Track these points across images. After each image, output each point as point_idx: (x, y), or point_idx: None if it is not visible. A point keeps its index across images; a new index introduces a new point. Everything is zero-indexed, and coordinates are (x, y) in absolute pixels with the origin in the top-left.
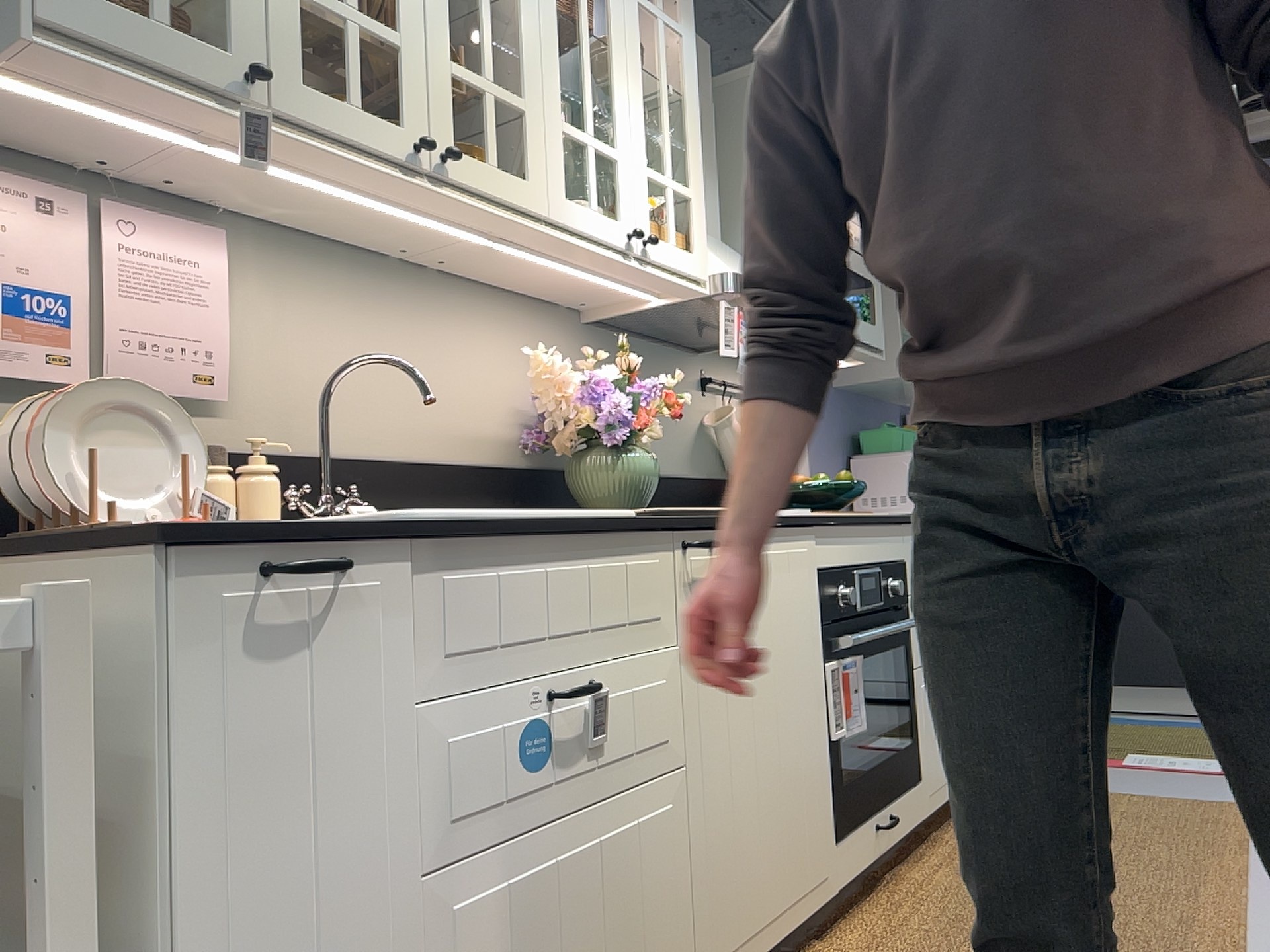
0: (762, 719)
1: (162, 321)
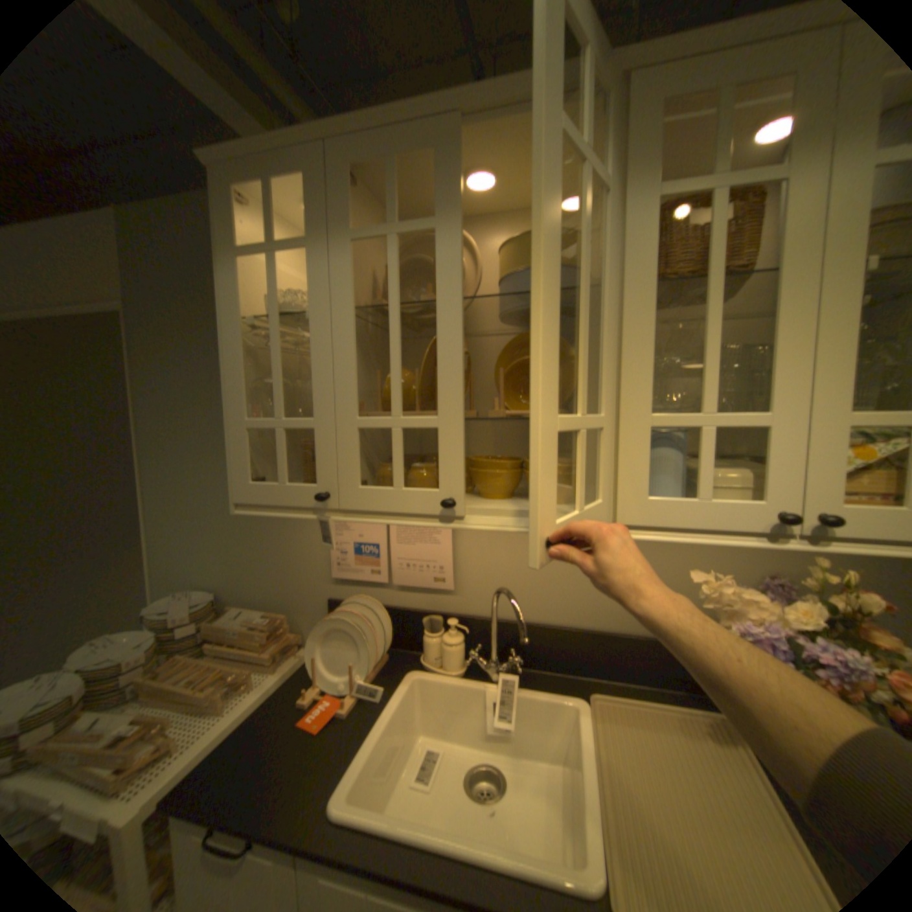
0: None
1: (417, 553)
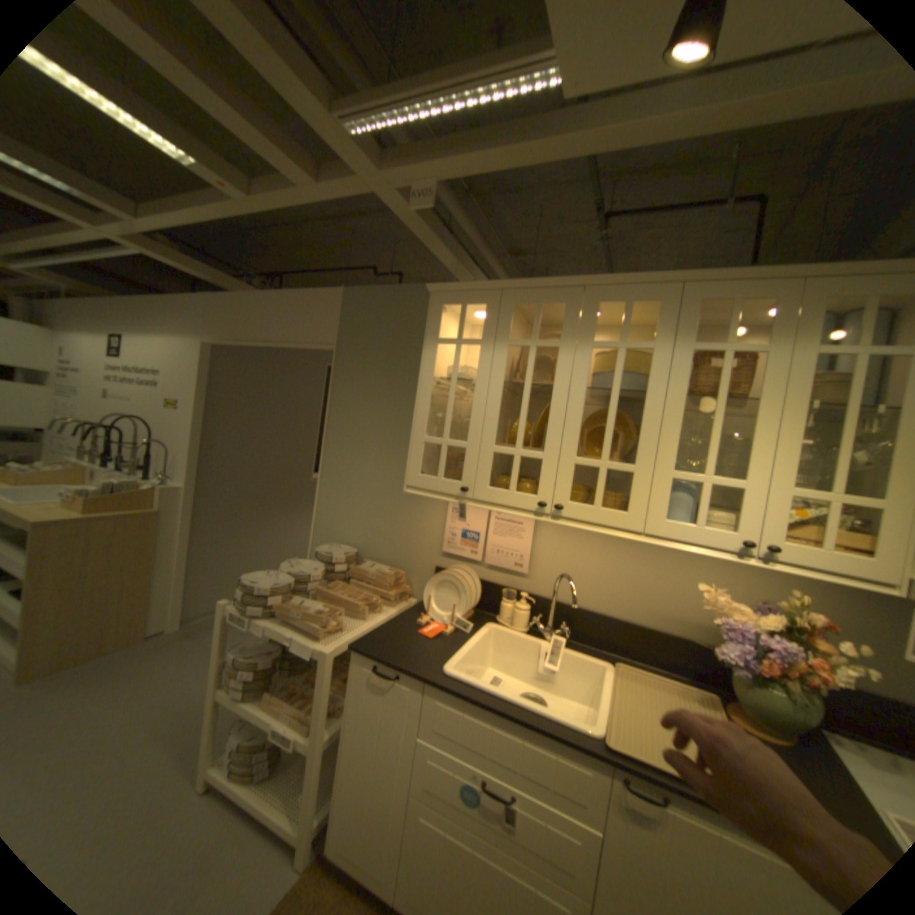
0: None
1: (506, 543)
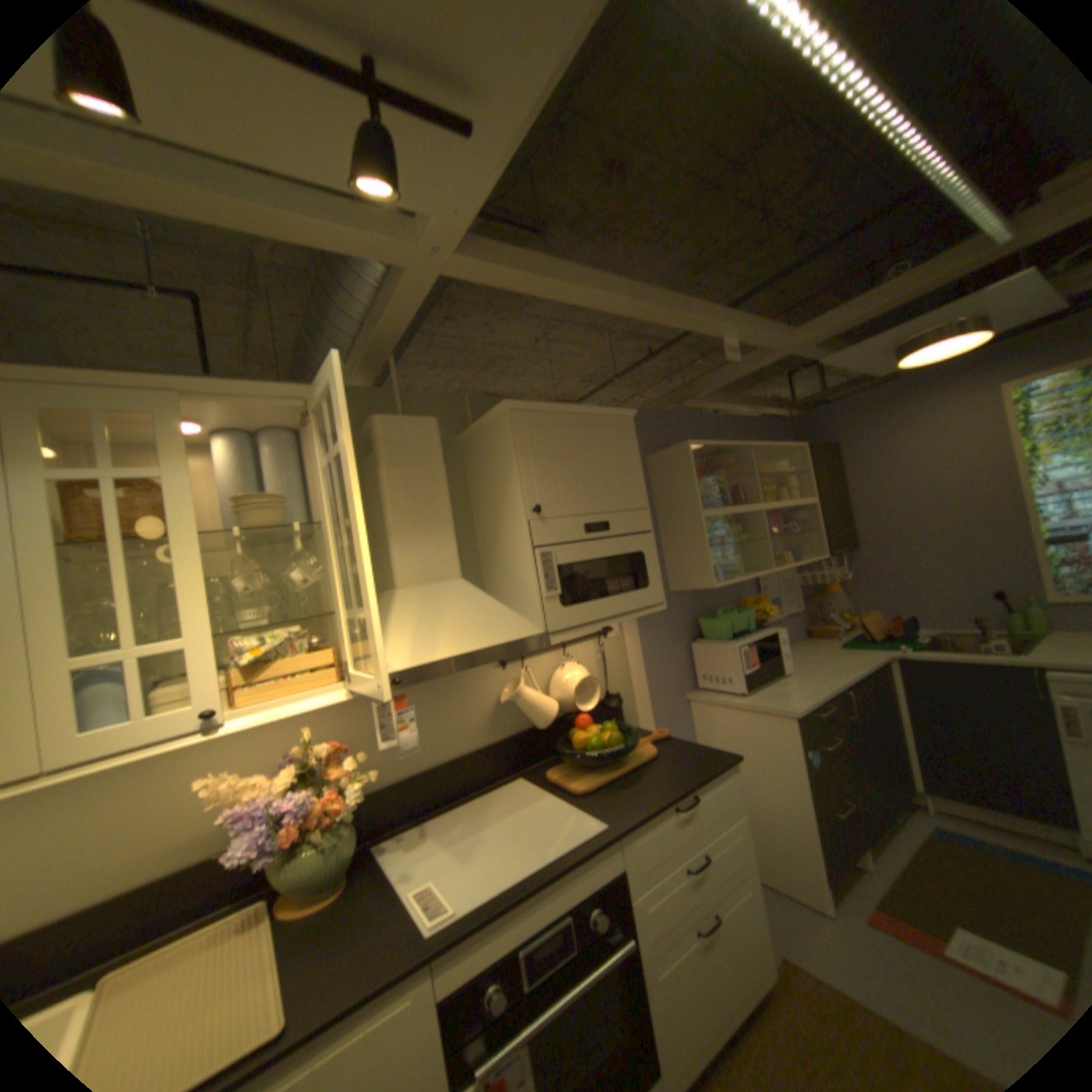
0: None
1: None
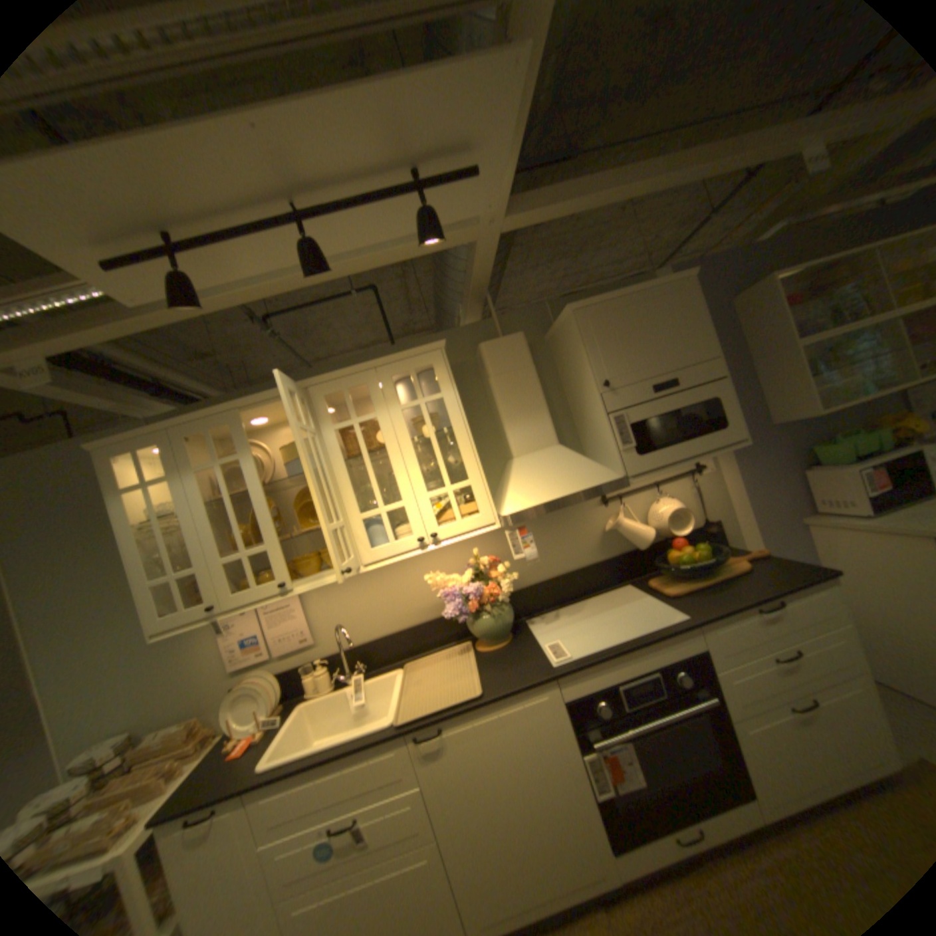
0: (507, 806)
1: (283, 630)
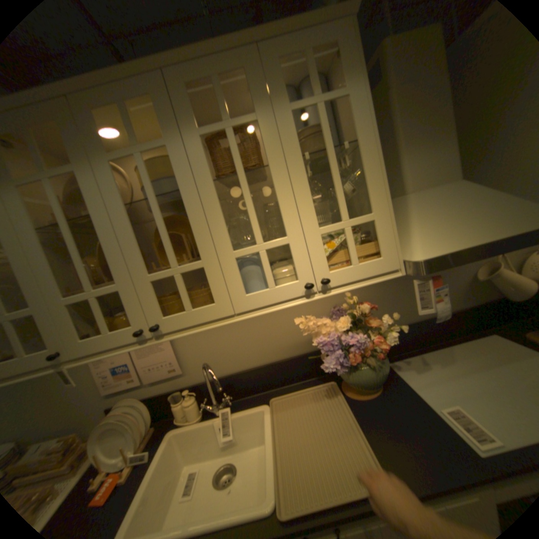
0: None
1: (151, 360)
